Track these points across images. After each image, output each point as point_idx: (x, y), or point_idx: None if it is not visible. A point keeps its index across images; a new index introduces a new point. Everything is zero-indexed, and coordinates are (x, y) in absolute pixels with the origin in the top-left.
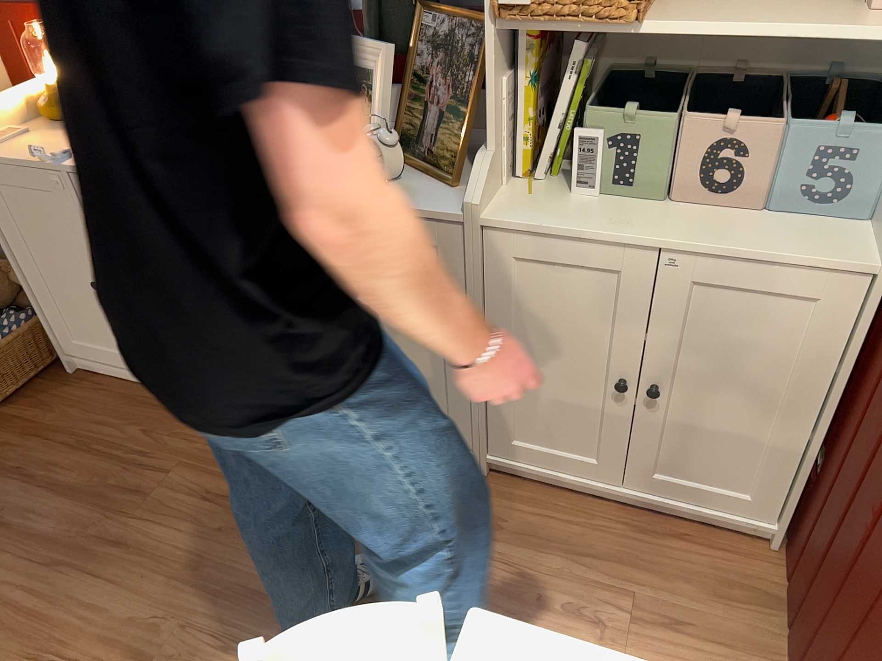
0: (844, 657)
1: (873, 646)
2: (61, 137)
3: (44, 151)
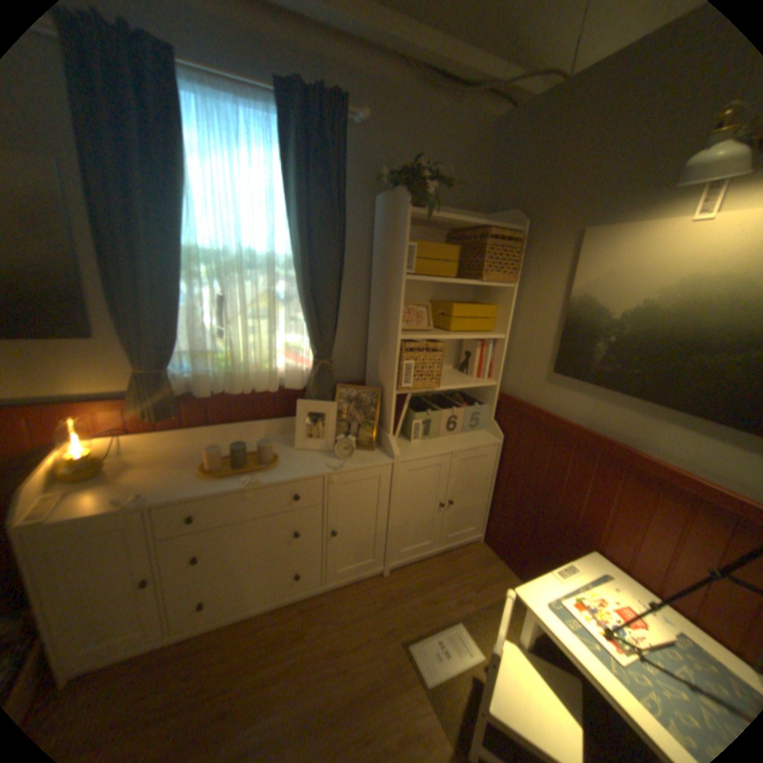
0: (545, 555)
1: (558, 542)
2: (101, 492)
3: (115, 503)
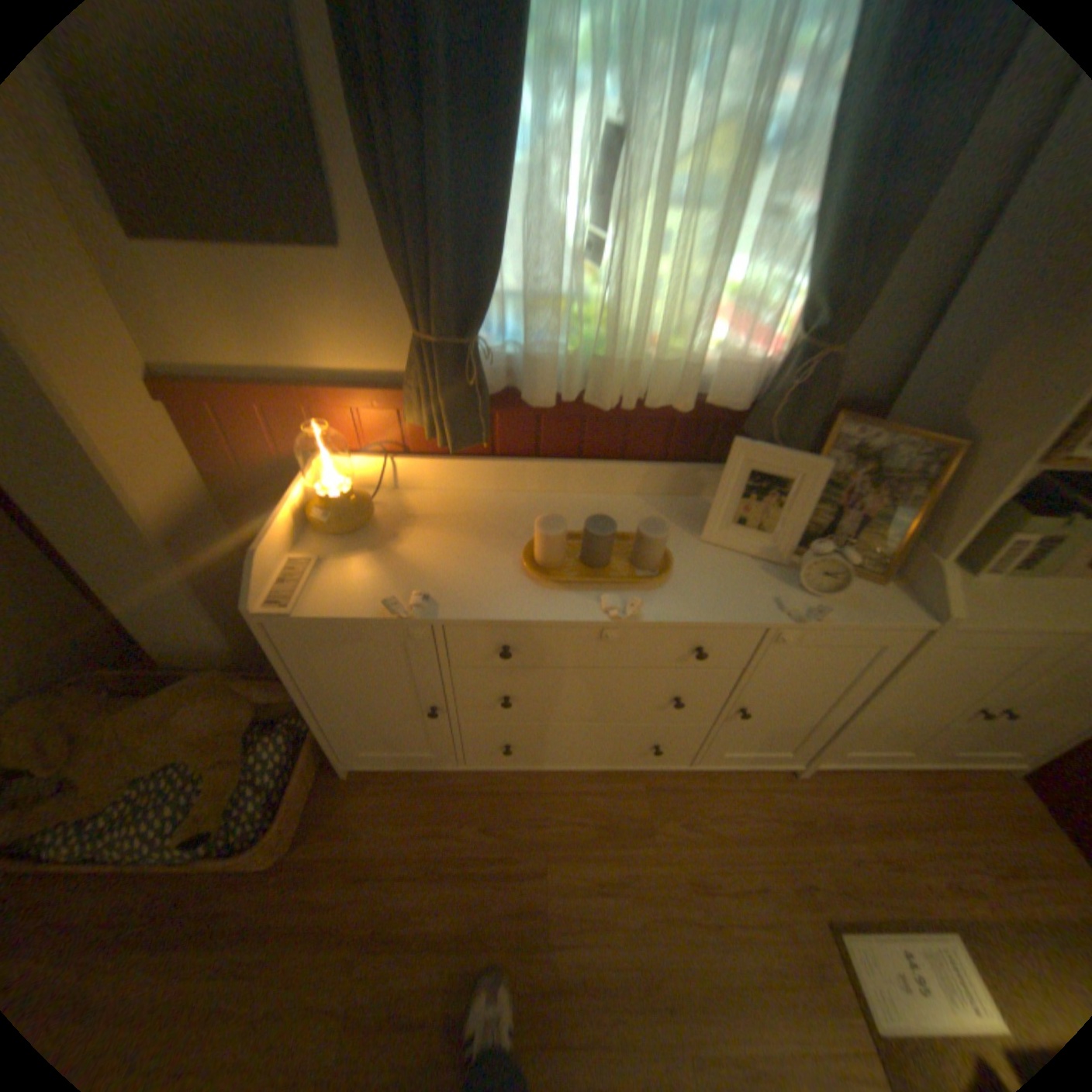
0: None
1: None
2: (374, 563)
3: (394, 599)
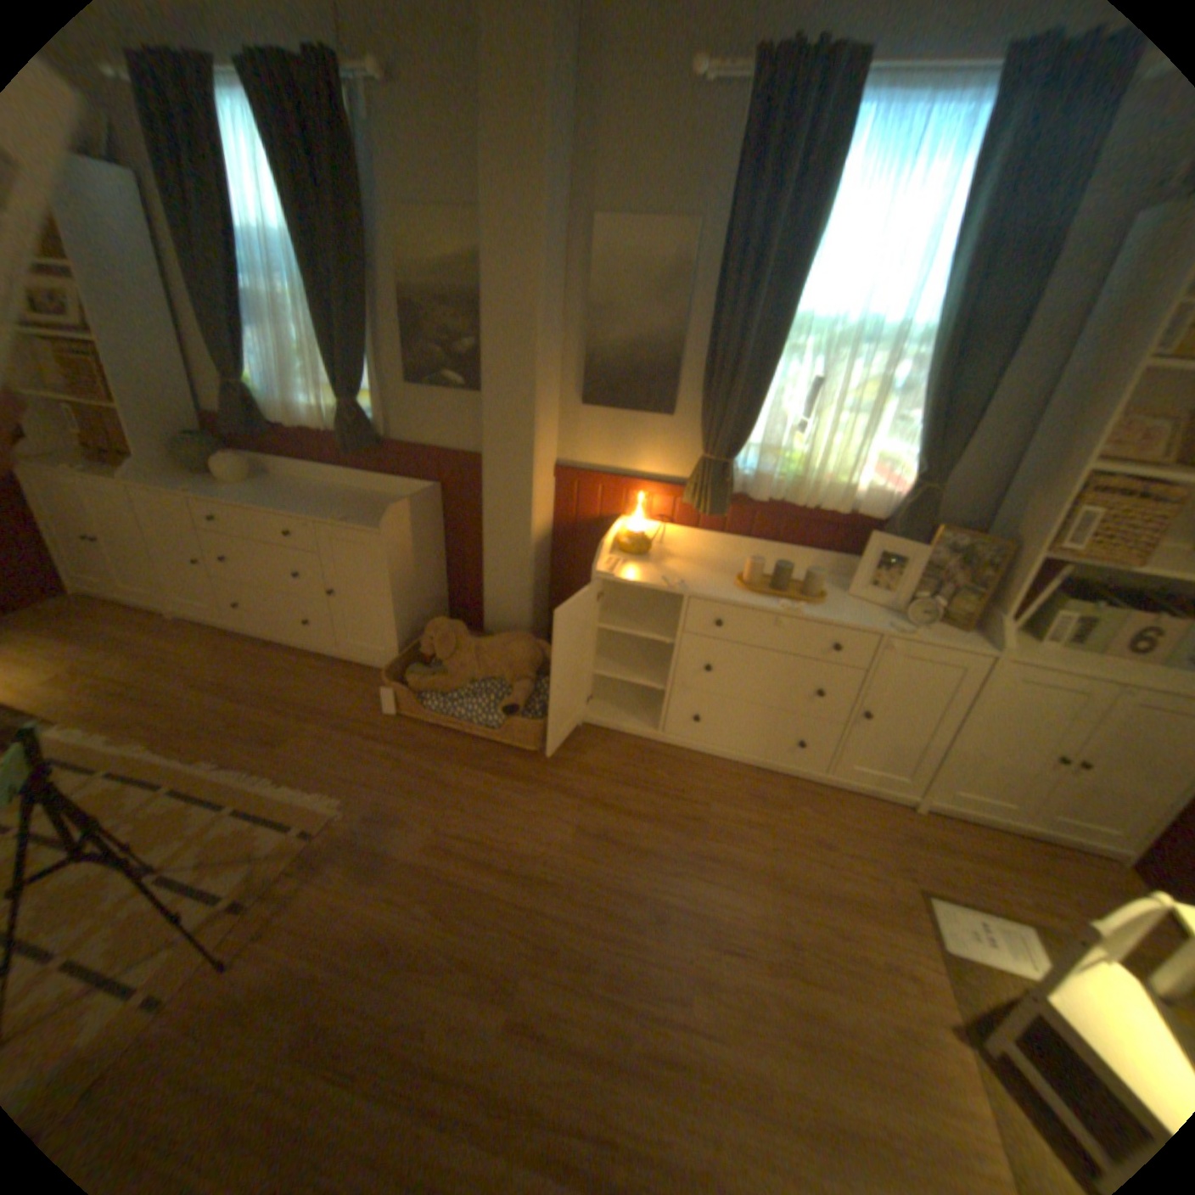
0: None
1: None
2: (650, 569)
3: (664, 581)
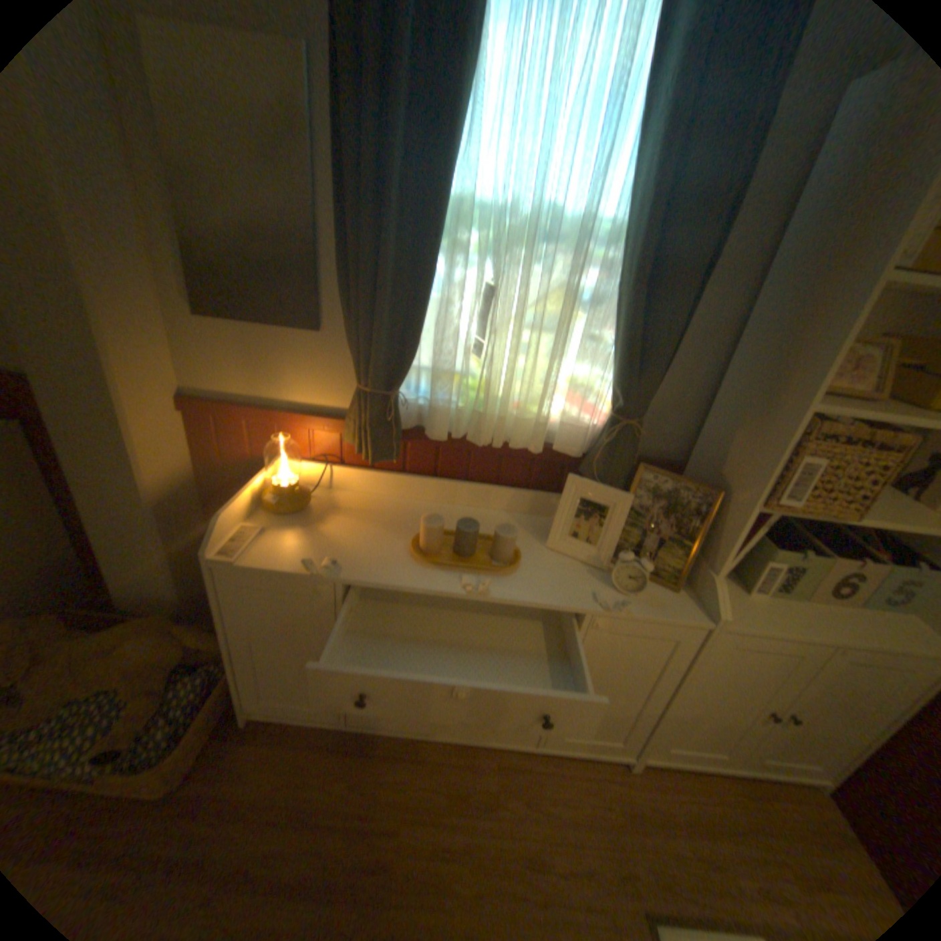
0: None
1: None
2: (302, 537)
3: (310, 562)
